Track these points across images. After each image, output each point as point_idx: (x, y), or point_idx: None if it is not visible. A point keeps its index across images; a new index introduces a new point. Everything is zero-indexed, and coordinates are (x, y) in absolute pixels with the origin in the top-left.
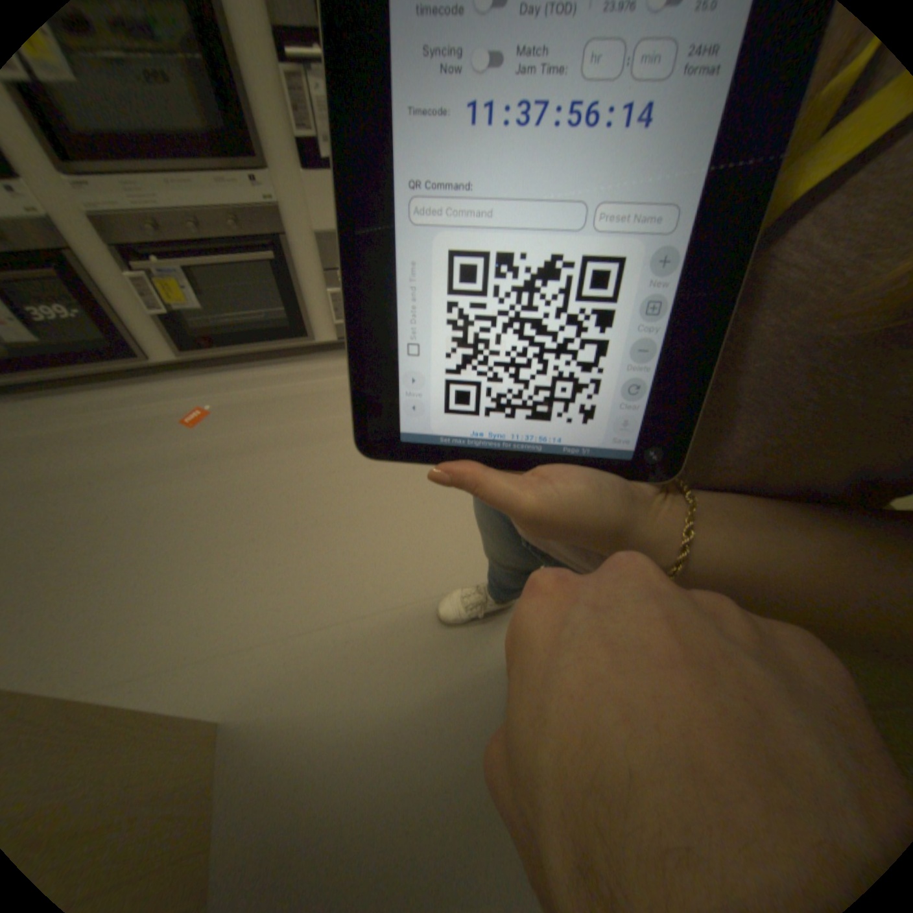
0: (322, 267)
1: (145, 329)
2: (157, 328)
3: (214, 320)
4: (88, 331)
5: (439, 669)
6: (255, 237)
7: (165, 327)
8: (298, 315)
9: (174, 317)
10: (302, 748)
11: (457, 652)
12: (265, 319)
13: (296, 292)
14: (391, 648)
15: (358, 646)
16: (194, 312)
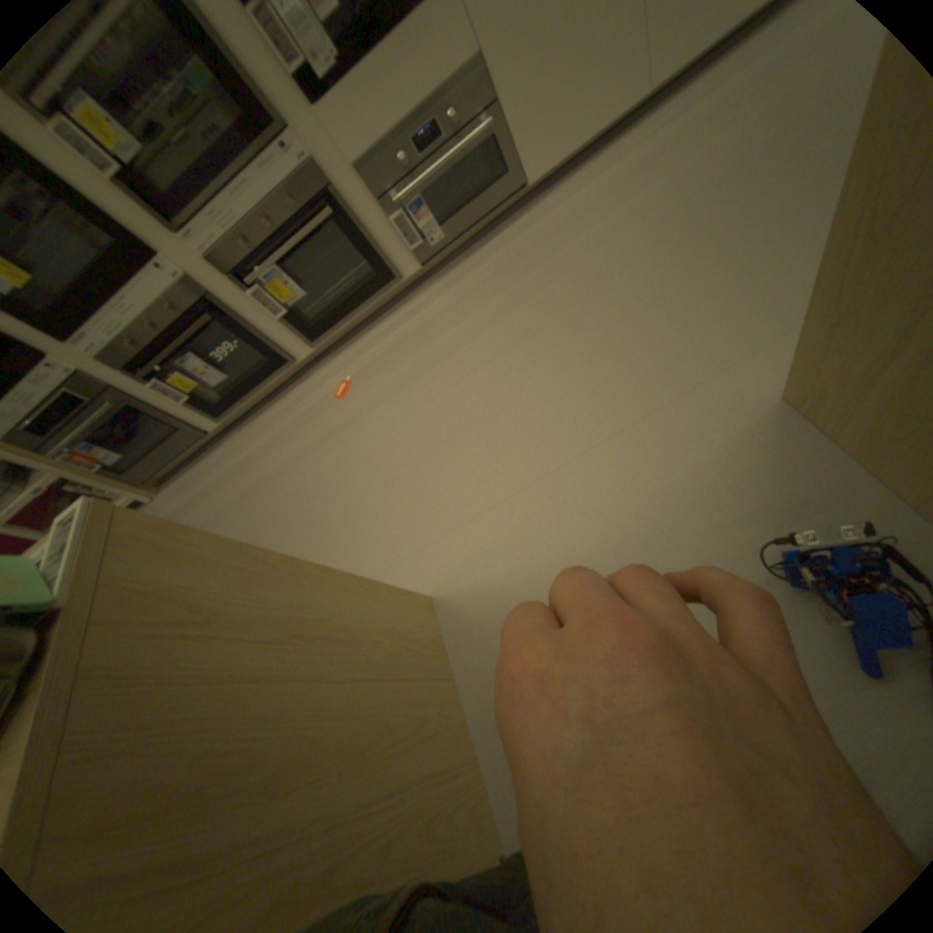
0: (376, 197)
1: (284, 334)
2: (290, 329)
3: (325, 303)
4: (257, 358)
5: (609, 514)
6: (314, 202)
7: (294, 325)
8: (383, 262)
9: (296, 312)
10: (501, 602)
11: (624, 494)
12: (361, 283)
13: (369, 237)
14: (555, 509)
15: (524, 515)
16: (307, 301)
